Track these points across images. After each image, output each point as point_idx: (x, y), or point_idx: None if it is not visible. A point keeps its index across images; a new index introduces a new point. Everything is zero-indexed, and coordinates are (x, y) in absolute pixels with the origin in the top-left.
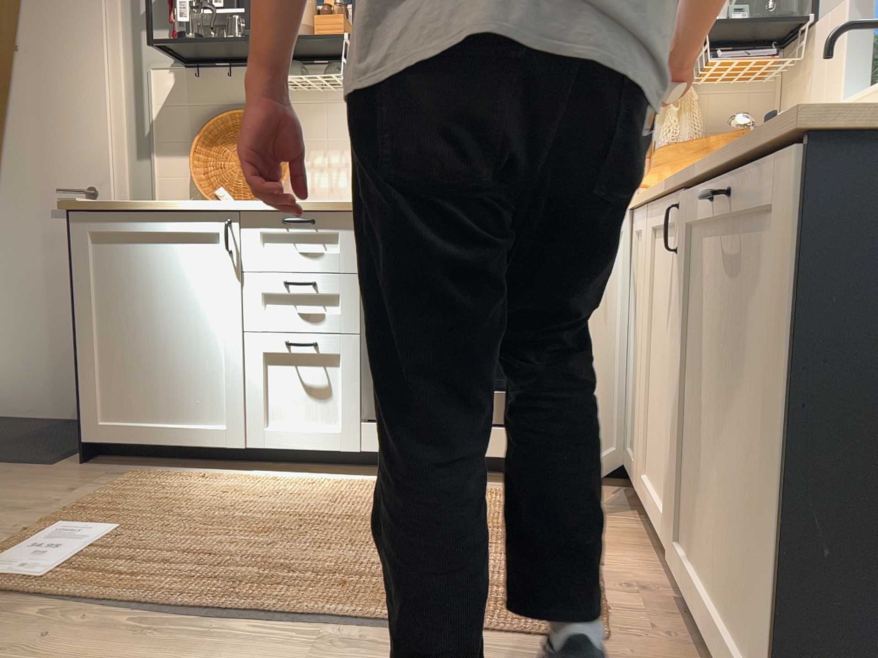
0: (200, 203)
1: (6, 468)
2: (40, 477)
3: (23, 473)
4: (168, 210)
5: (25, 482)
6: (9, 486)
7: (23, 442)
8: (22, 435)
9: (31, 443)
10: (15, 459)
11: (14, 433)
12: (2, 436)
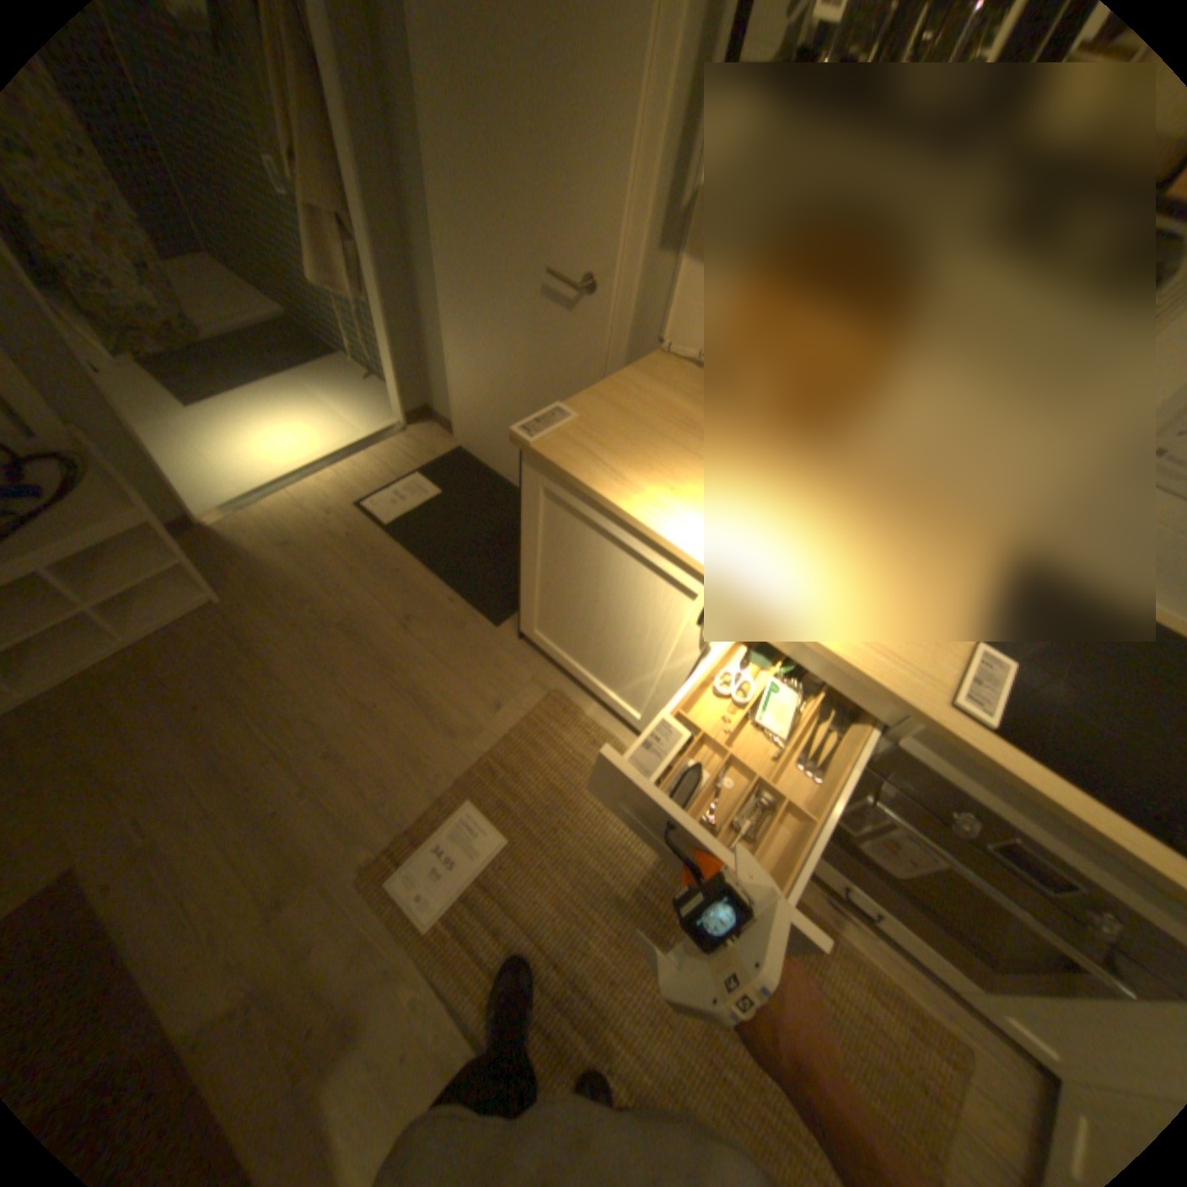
0: (692, 530)
1: (465, 612)
2: (484, 654)
3: (474, 633)
4: (642, 530)
5: (470, 659)
6: (457, 664)
7: (491, 550)
8: (493, 531)
9: (495, 559)
10: (475, 596)
11: (489, 523)
12: (478, 526)
